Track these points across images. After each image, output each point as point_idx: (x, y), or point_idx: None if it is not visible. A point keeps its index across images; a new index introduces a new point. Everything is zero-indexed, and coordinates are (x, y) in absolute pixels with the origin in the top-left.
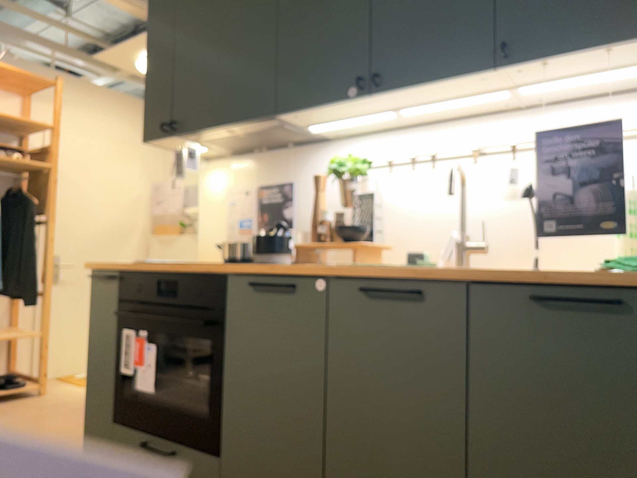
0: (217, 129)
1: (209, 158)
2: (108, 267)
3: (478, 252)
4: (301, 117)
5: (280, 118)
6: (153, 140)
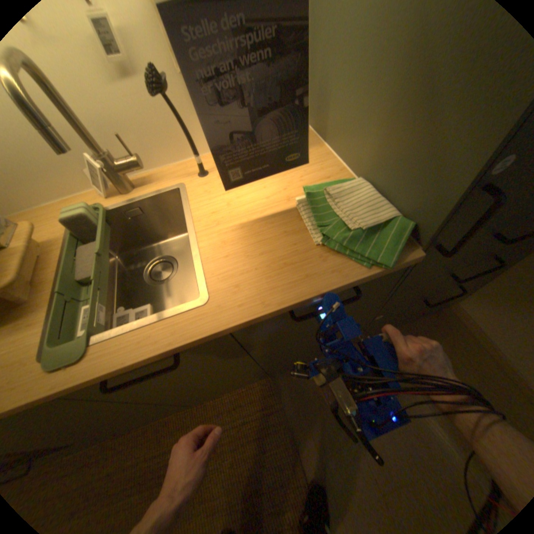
0: None
1: None
2: None
3: (130, 168)
4: None
5: None
6: None
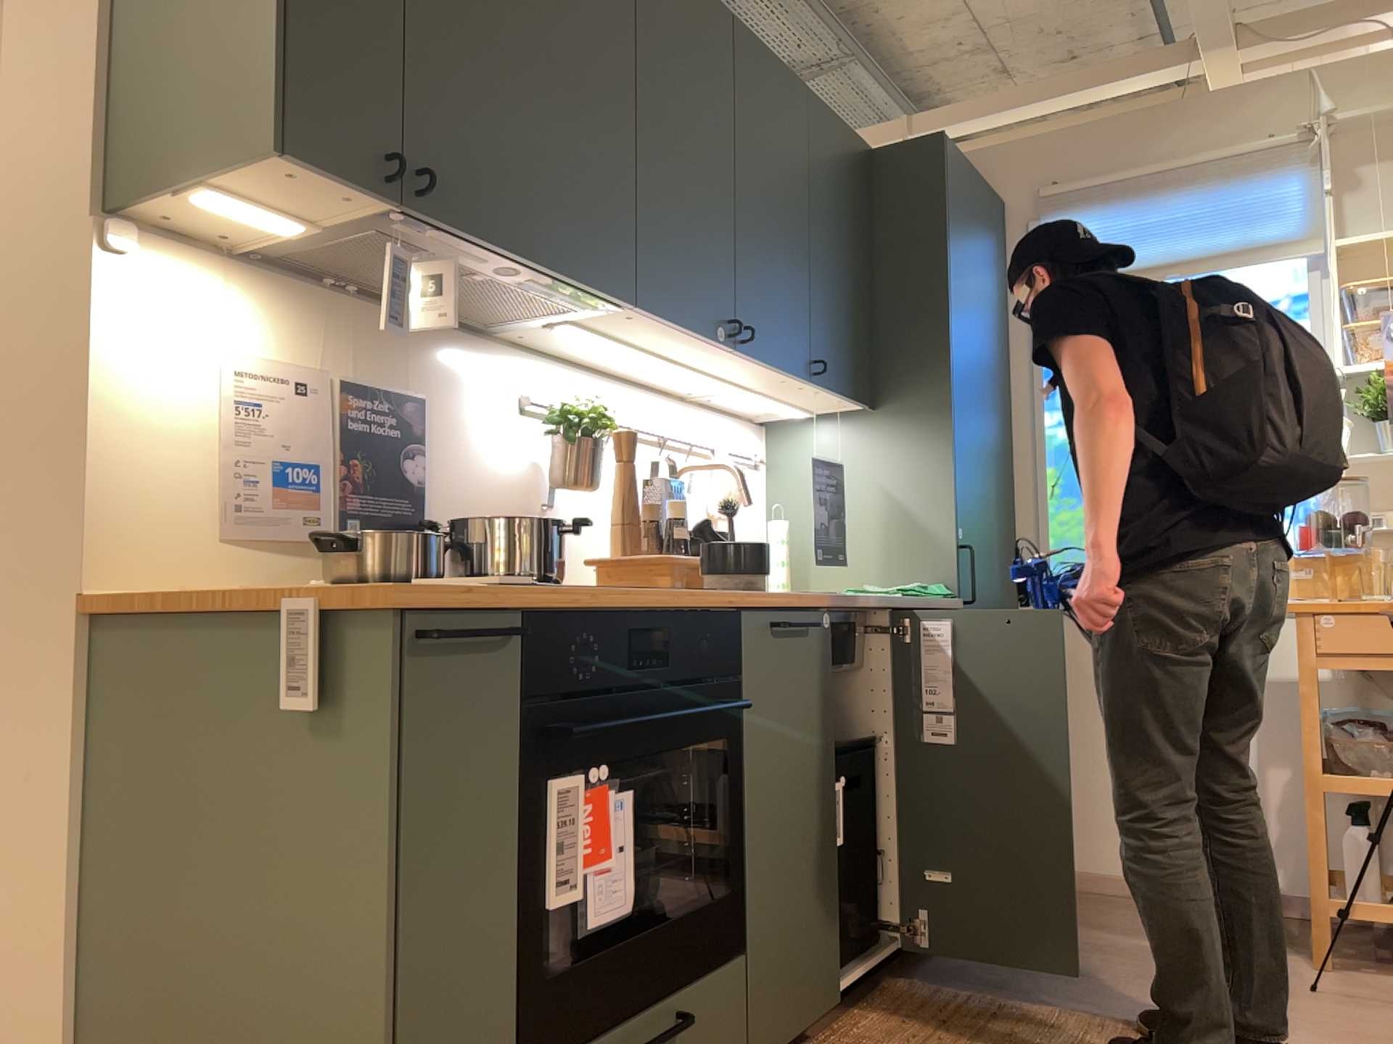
0: (510, 258)
1: (135, 221)
2: (495, 600)
3: None
4: (620, 317)
5: (607, 303)
6: (314, 165)
